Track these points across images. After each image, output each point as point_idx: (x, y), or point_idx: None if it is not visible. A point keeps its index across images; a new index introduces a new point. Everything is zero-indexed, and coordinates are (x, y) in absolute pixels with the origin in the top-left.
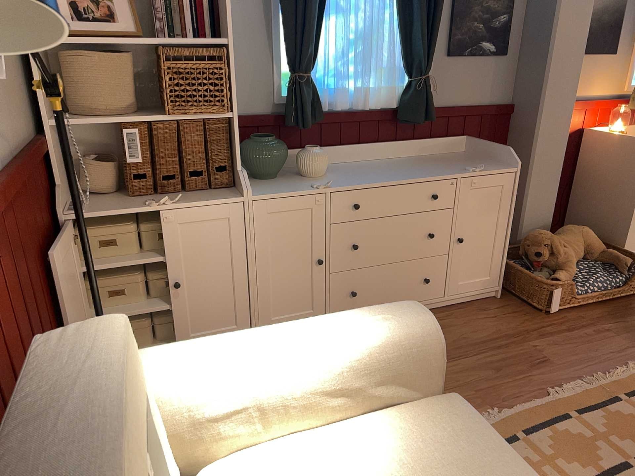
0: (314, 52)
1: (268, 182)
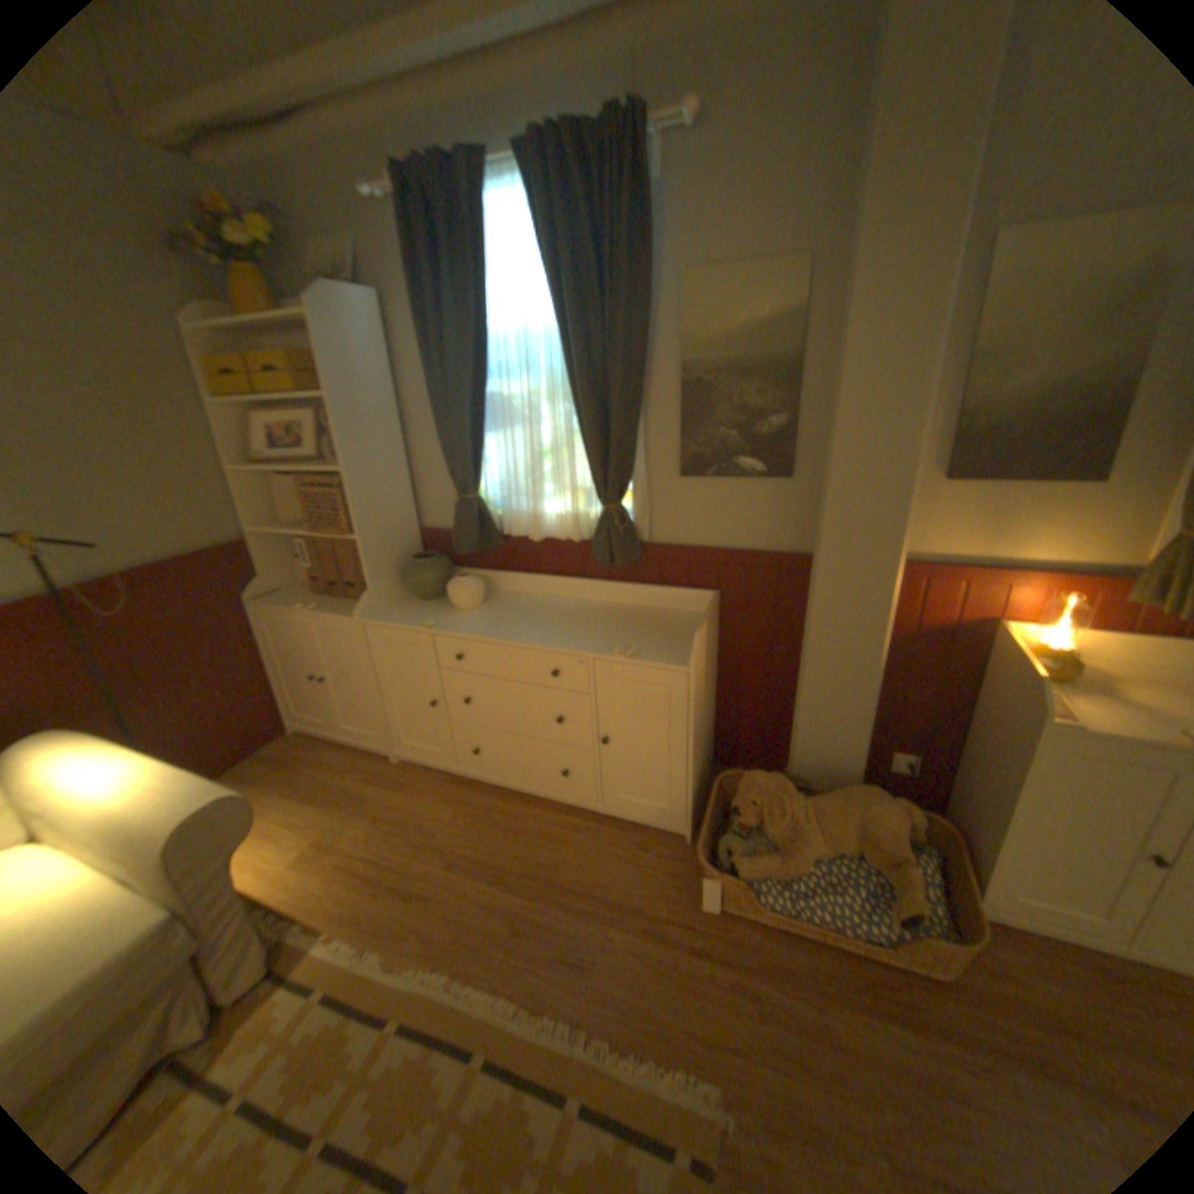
0: (469, 473)
1: (415, 605)
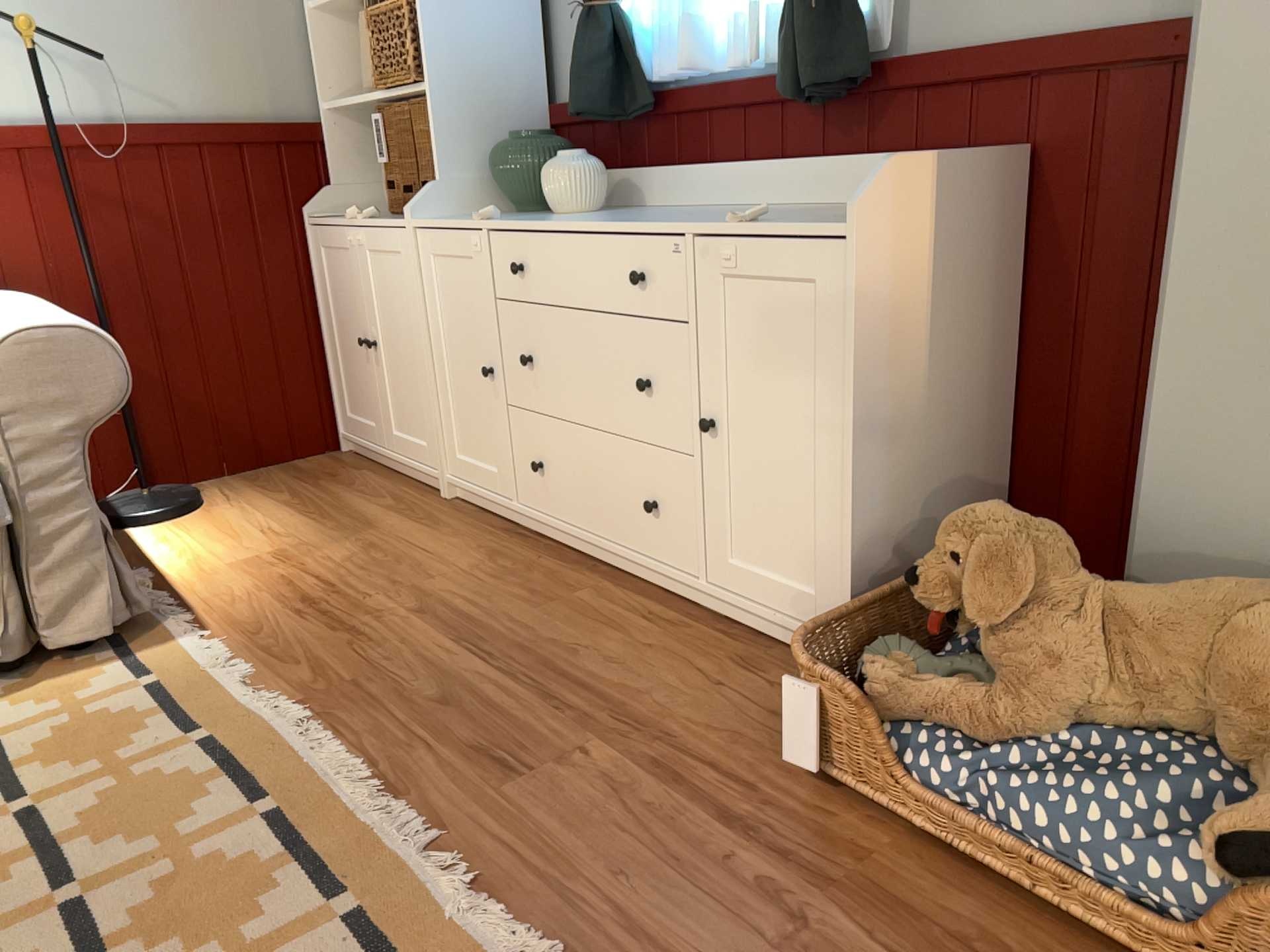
0: None
1: (503, 215)
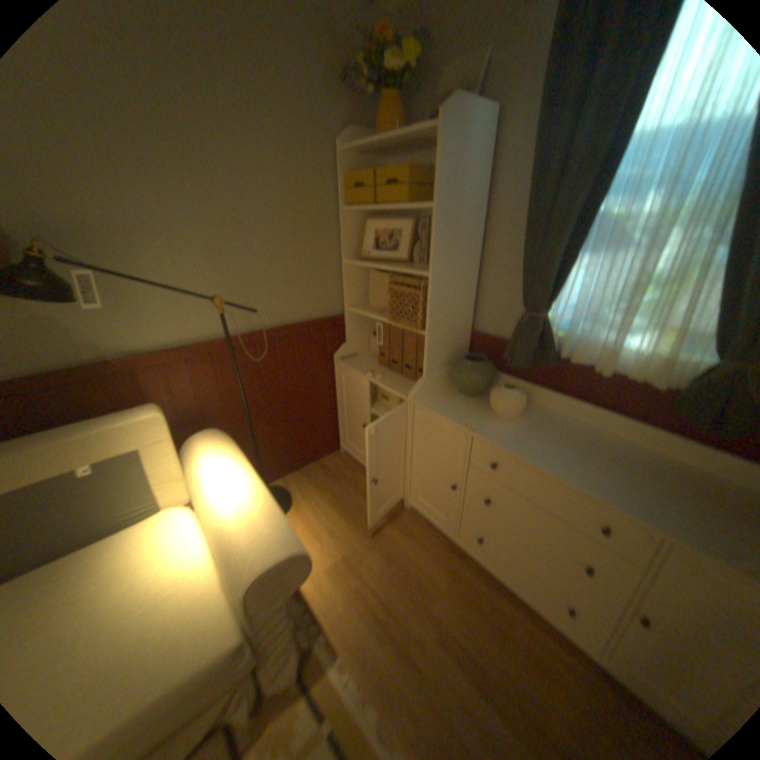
0: (550, 293)
1: (458, 399)
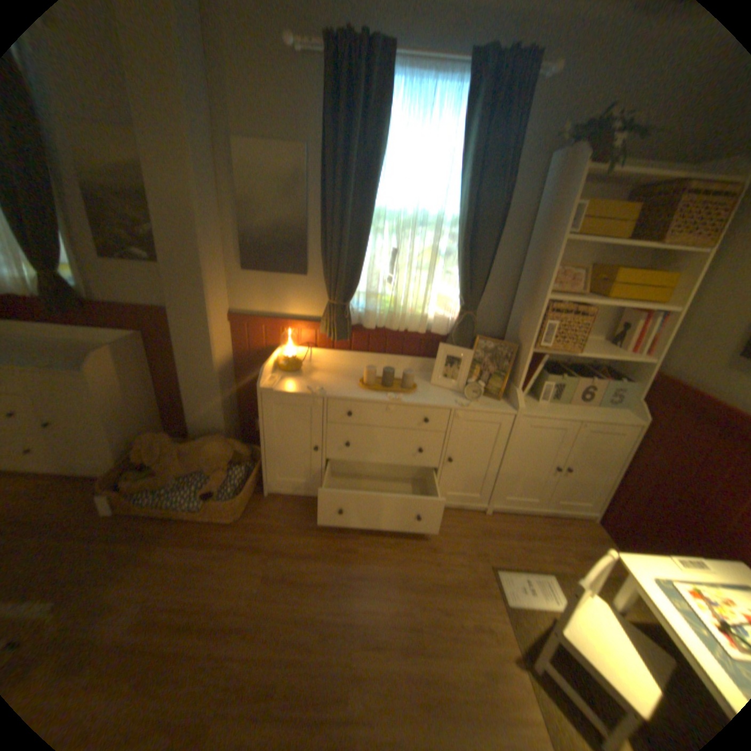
0: None
1: None
